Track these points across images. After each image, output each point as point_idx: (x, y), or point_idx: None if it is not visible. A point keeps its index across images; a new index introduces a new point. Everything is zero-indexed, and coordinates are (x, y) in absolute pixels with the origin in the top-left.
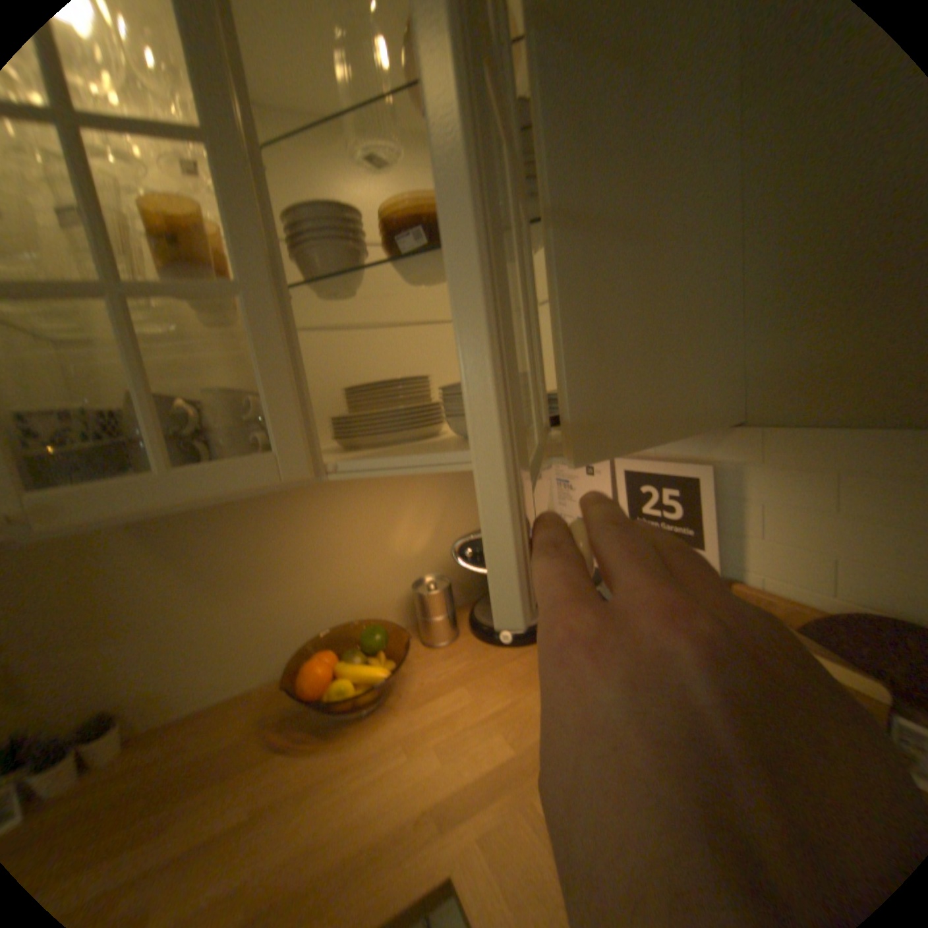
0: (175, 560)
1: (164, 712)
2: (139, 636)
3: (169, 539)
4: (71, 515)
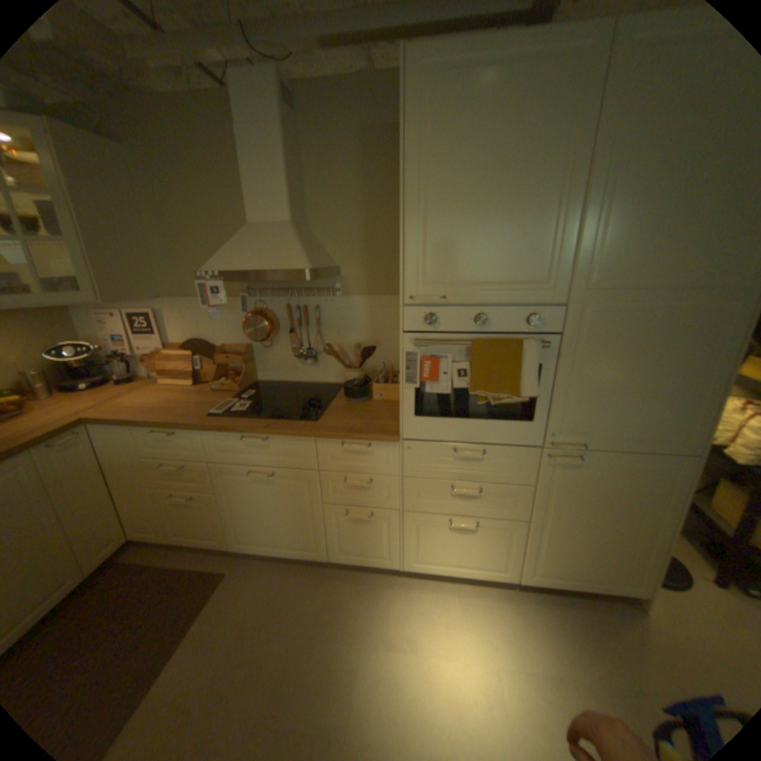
0: None
1: None
2: None
3: None
4: None
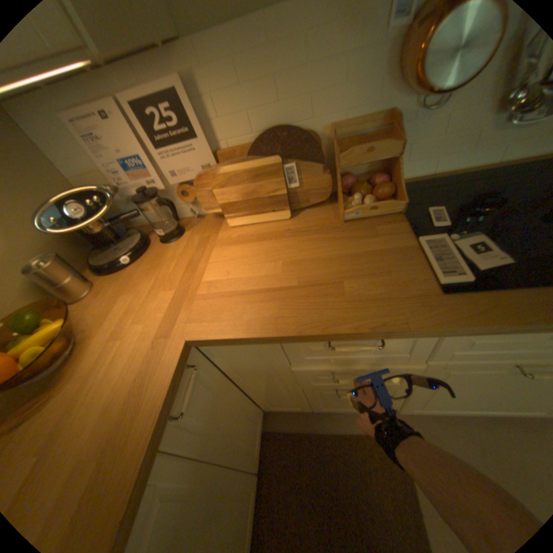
0: None
1: None
2: None
3: None
4: None
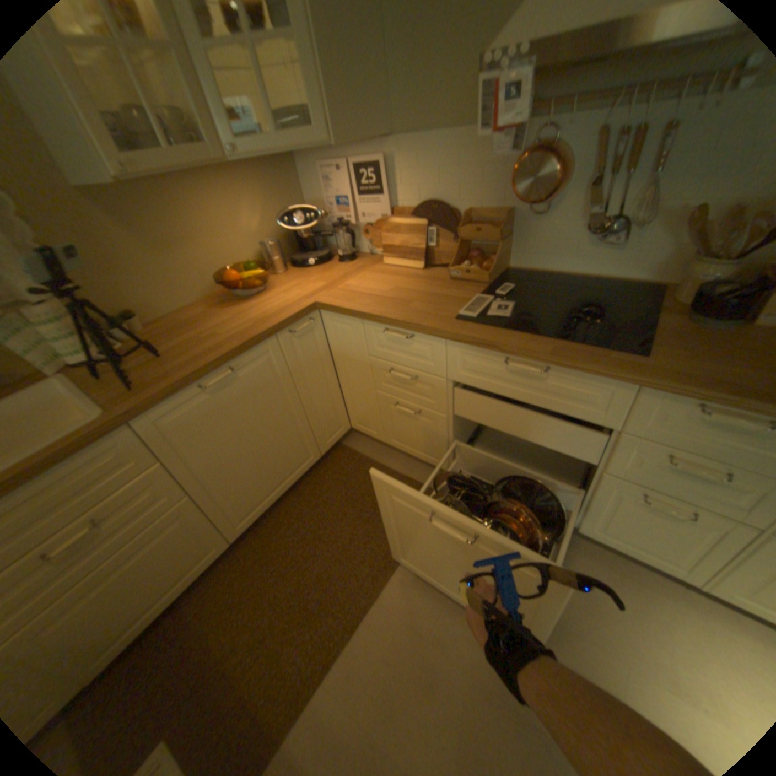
0: (129, 225)
1: (152, 311)
2: (126, 269)
3: (122, 211)
4: (139, 162)
